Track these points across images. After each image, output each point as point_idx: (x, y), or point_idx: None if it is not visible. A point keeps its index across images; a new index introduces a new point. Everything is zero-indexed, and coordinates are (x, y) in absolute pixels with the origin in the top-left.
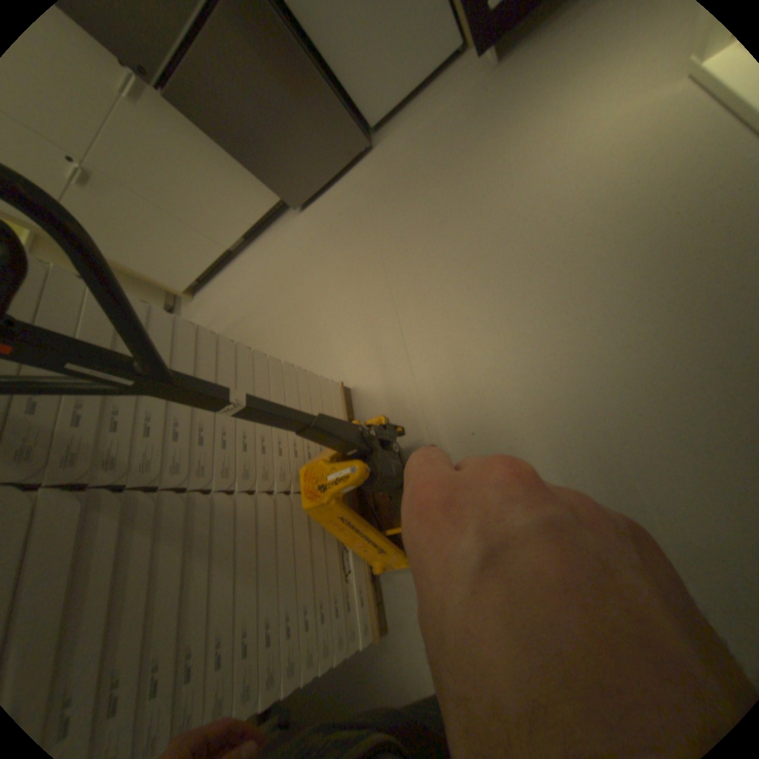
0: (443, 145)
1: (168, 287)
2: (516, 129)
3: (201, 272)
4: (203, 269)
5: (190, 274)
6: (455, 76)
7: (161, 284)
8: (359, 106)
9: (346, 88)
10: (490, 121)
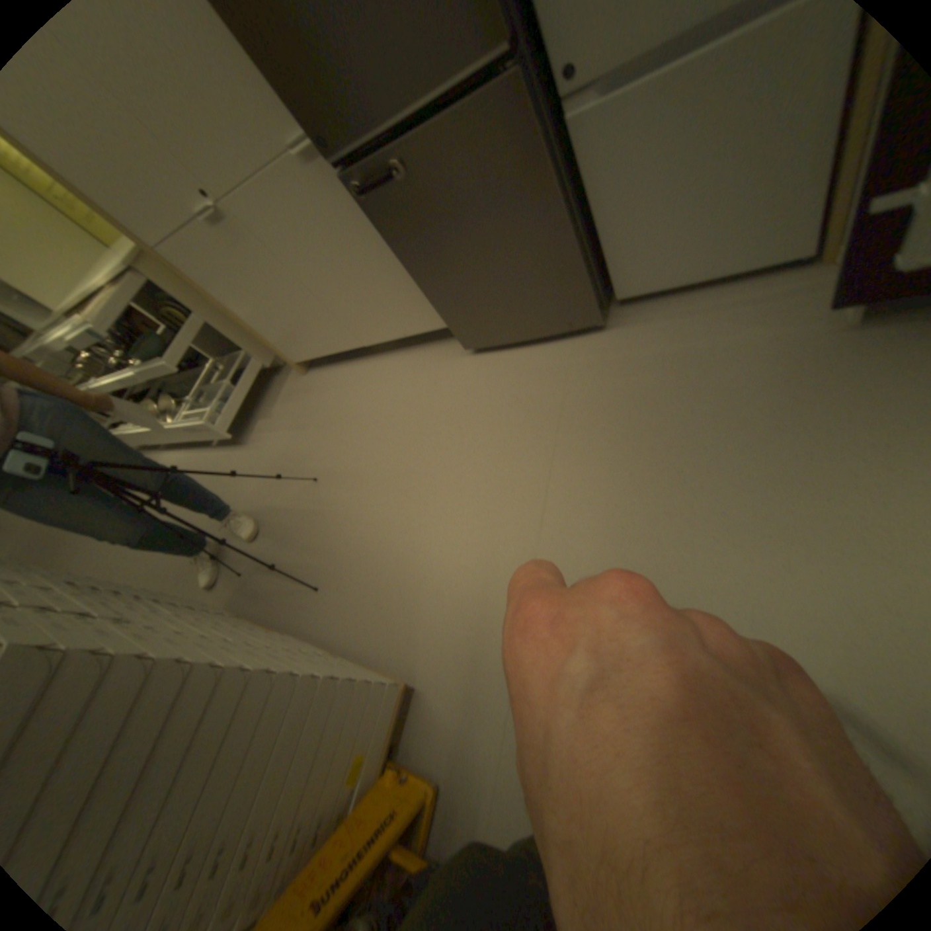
0: (707, 403)
1: (279, 351)
2: (838, 470)
3: (323, 352)
4: (327, 351)
5: (309, 349)
6: (777, 296)
7: (271, 345)
8: (611, 269)
9: (603, 244)
10: (799, 421)
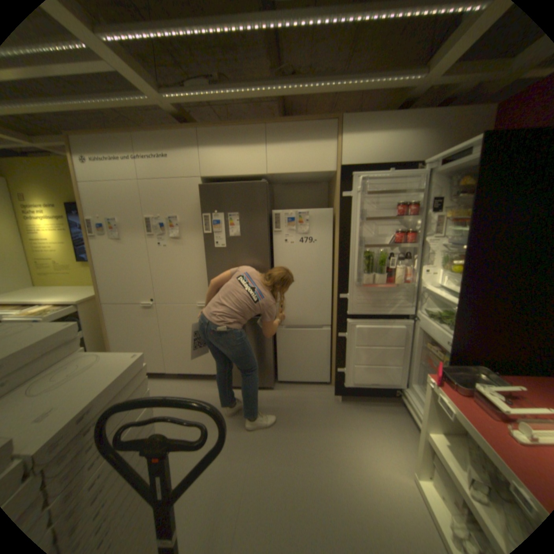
0: (306, 420)
1: None
2: (341, 444)
3: None
4: None
5: None
6: (322, 392)
7: None
8: (278, 371)
9: (277, 362)
10: (330, 428)
